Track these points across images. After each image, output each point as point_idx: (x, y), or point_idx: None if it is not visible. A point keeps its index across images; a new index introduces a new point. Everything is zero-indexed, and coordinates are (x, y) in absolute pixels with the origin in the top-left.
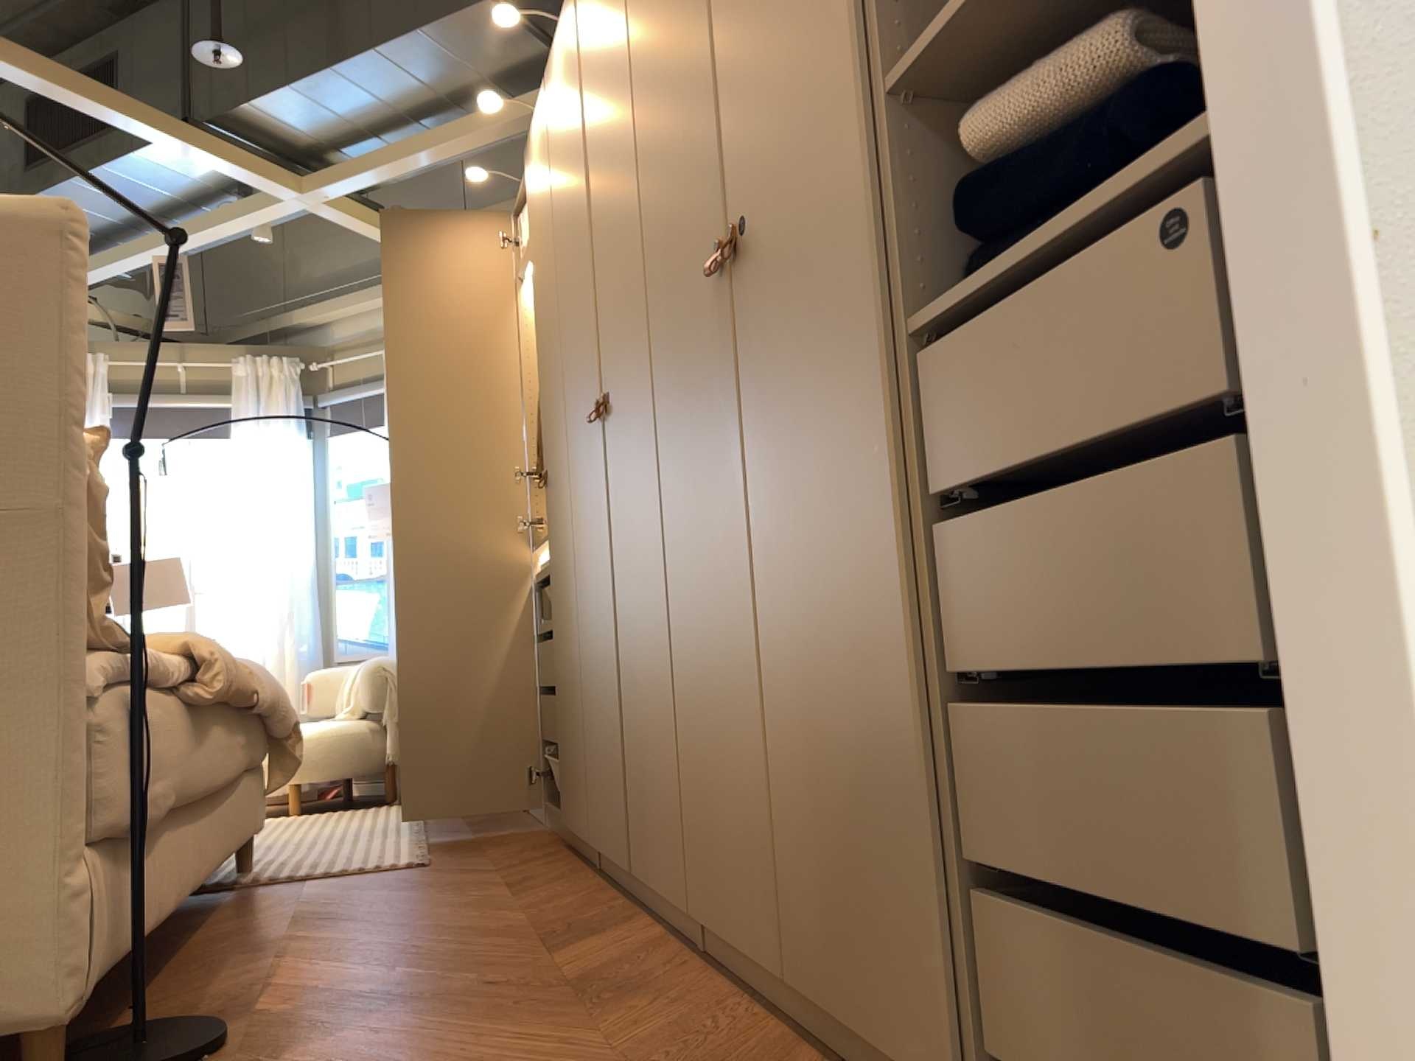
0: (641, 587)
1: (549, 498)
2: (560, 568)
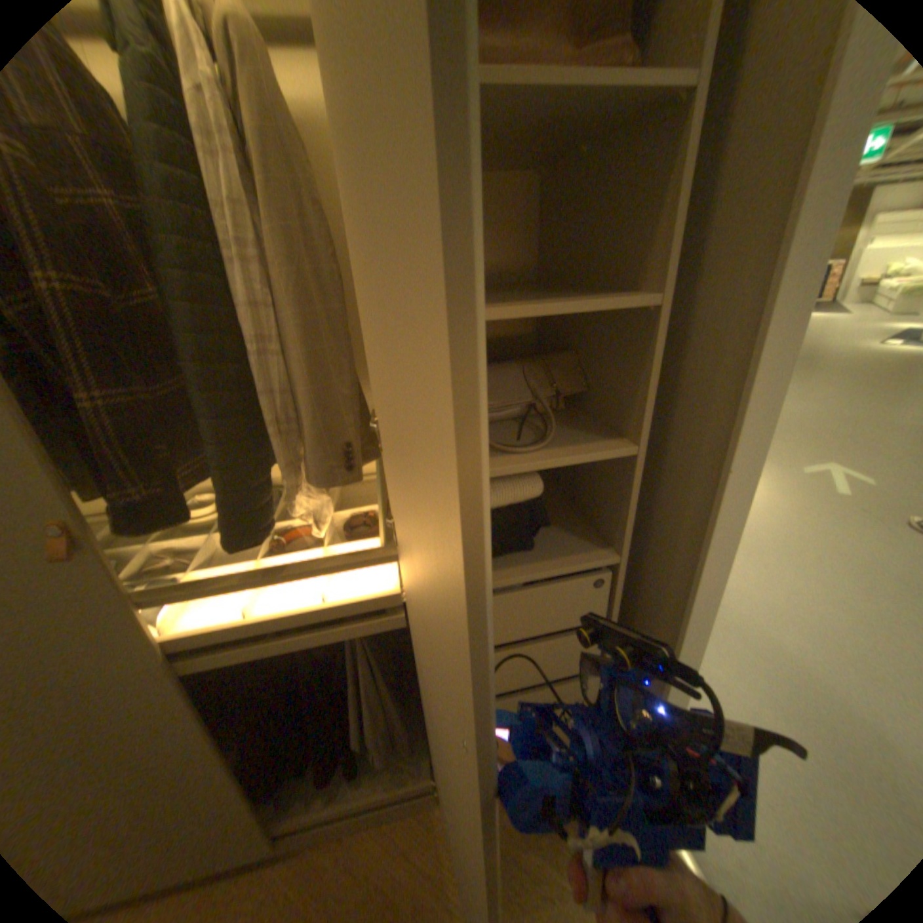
0: None
1: None
2: None
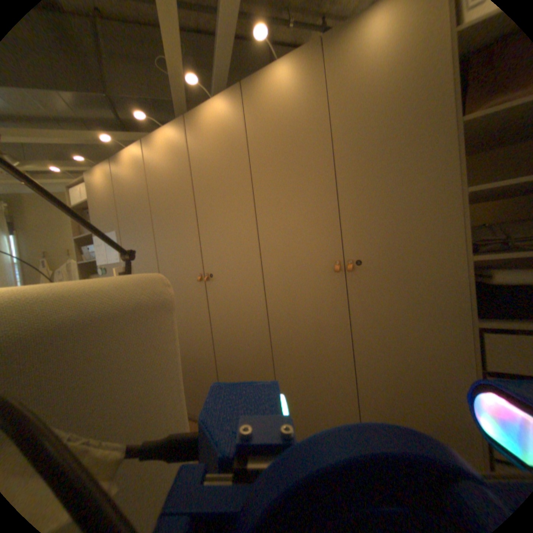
0: (235, 342)
1: None
2: None
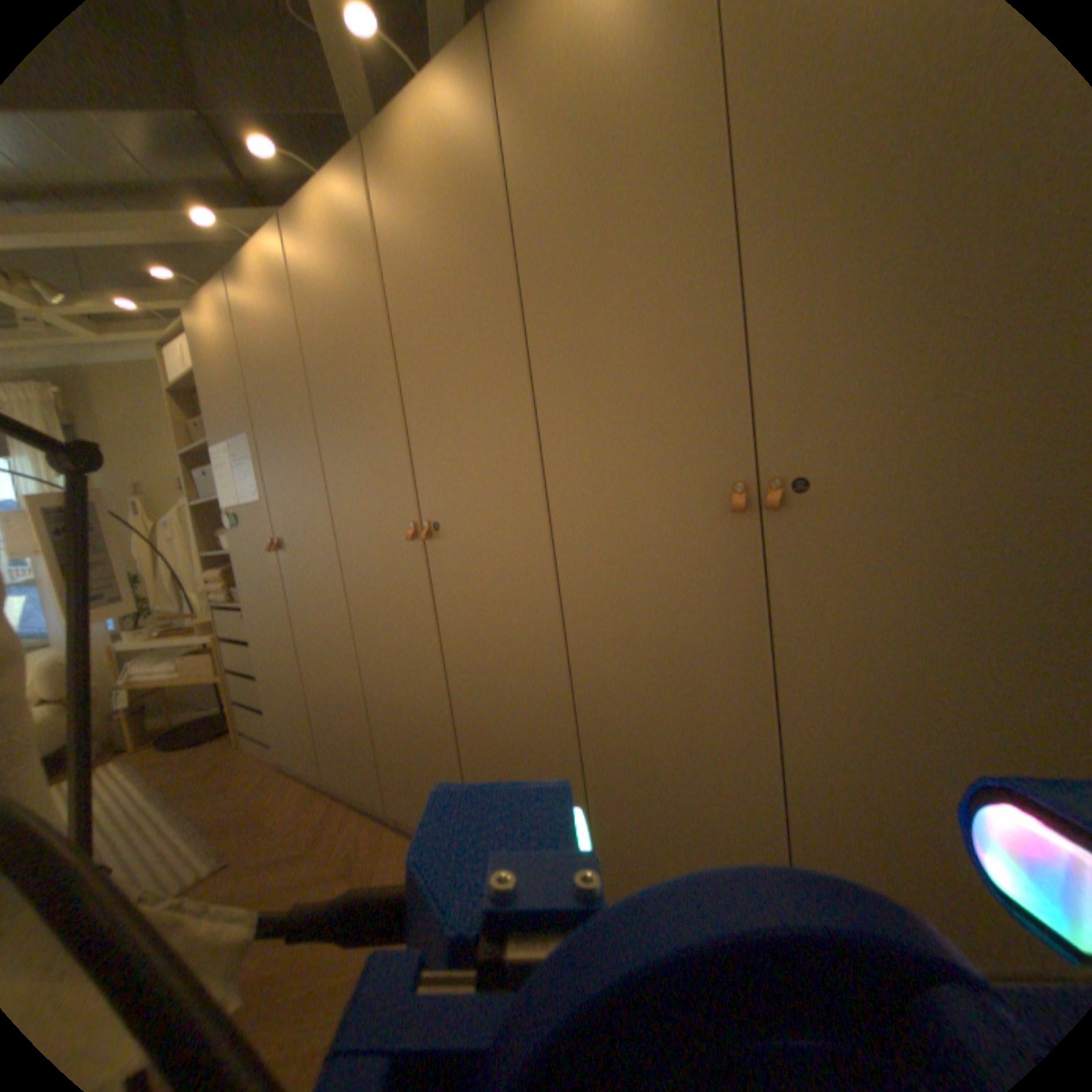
0: (493, 680)
1: (285, 559)
2: (313, 616)
